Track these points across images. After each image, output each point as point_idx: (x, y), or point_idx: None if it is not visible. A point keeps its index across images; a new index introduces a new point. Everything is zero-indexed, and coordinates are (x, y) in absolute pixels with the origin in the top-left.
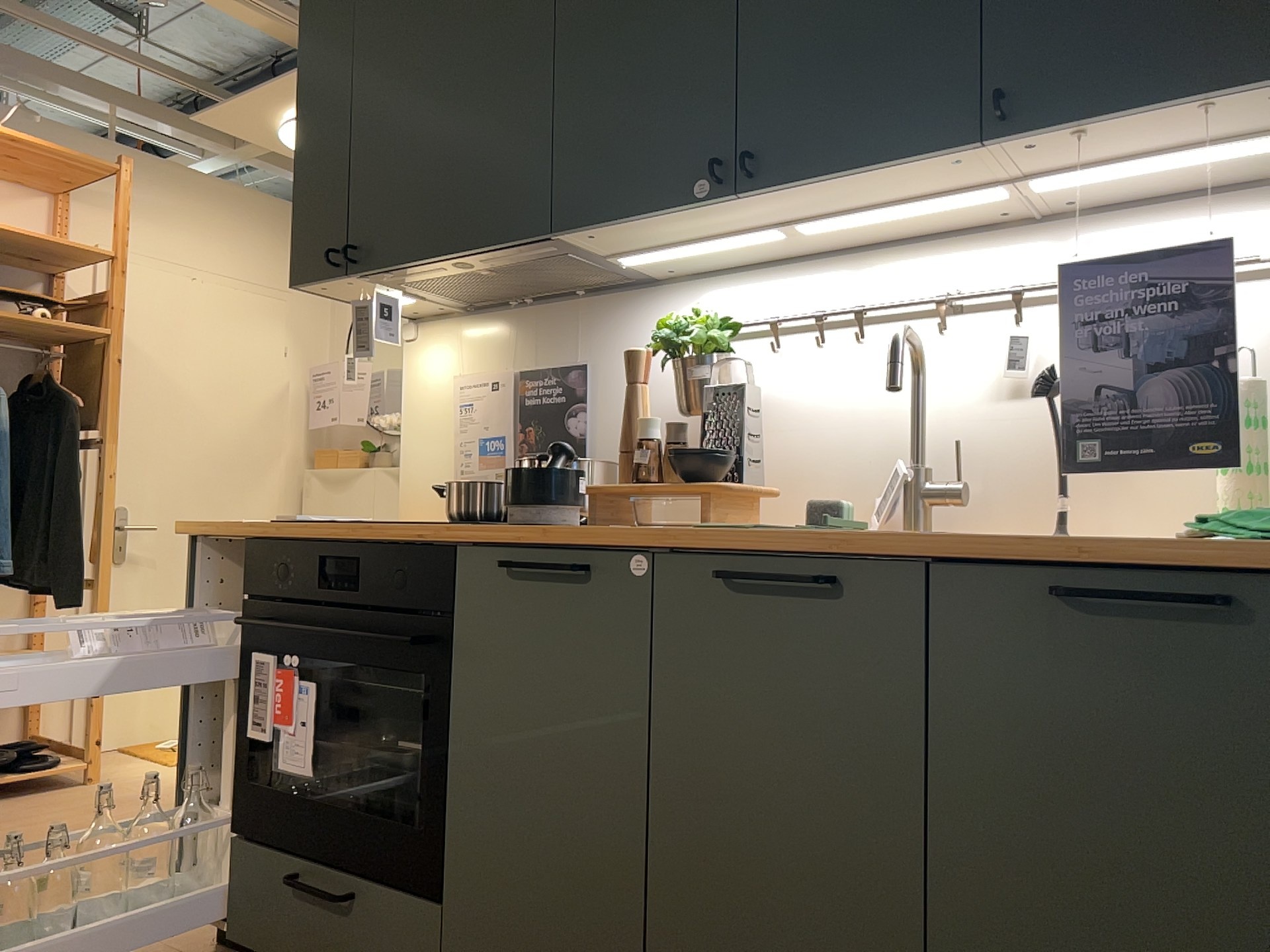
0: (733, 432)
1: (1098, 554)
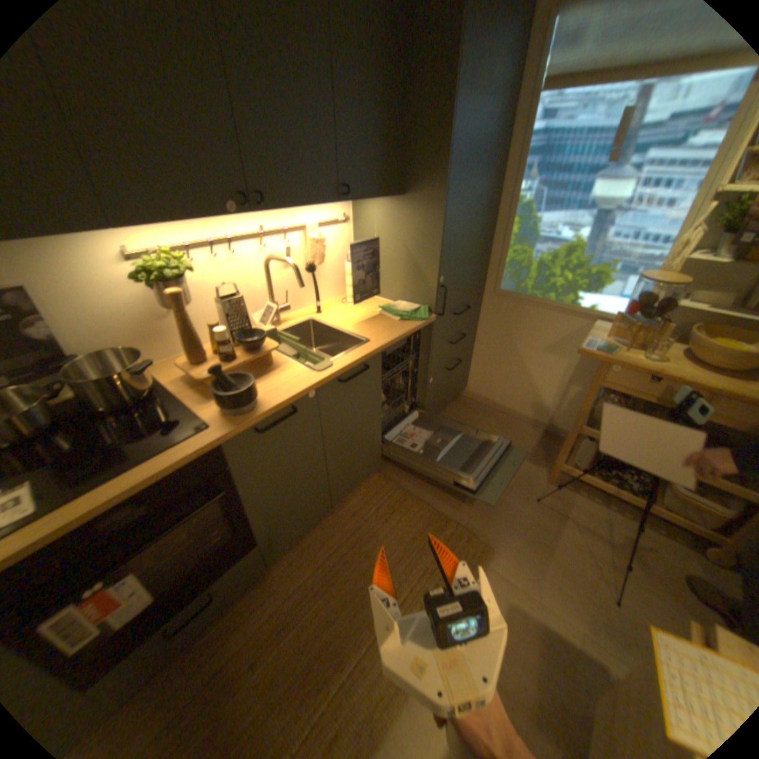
0: (242, 320)
1: (406, 335)
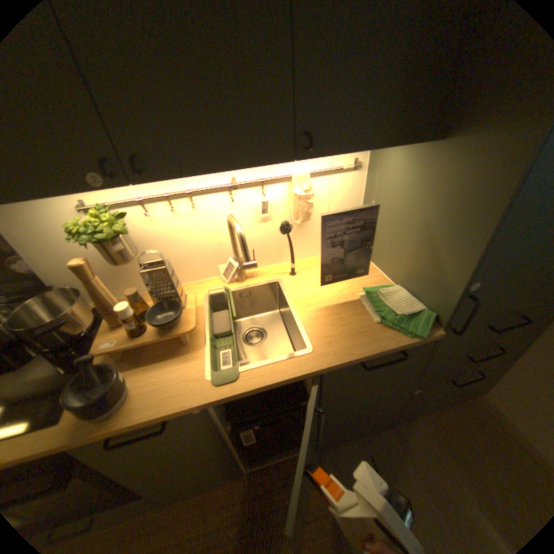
0: (167, 290)
1: (376, 356)
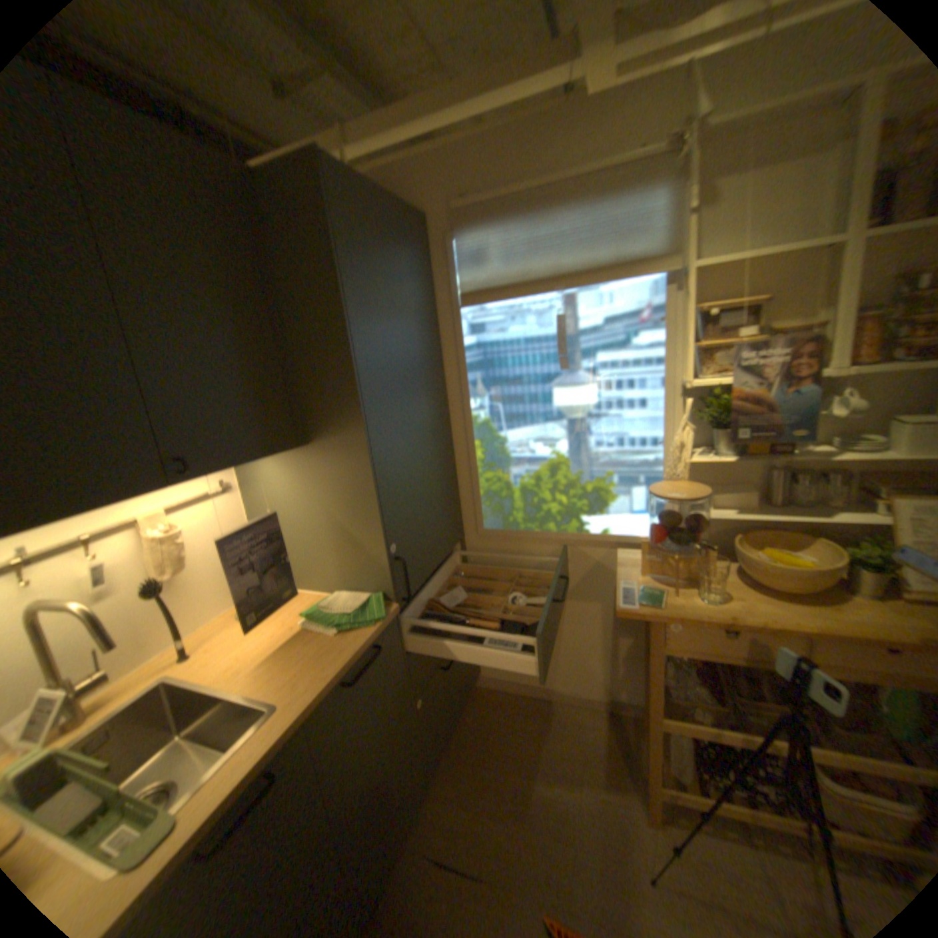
0: None
1: (351, 663)
